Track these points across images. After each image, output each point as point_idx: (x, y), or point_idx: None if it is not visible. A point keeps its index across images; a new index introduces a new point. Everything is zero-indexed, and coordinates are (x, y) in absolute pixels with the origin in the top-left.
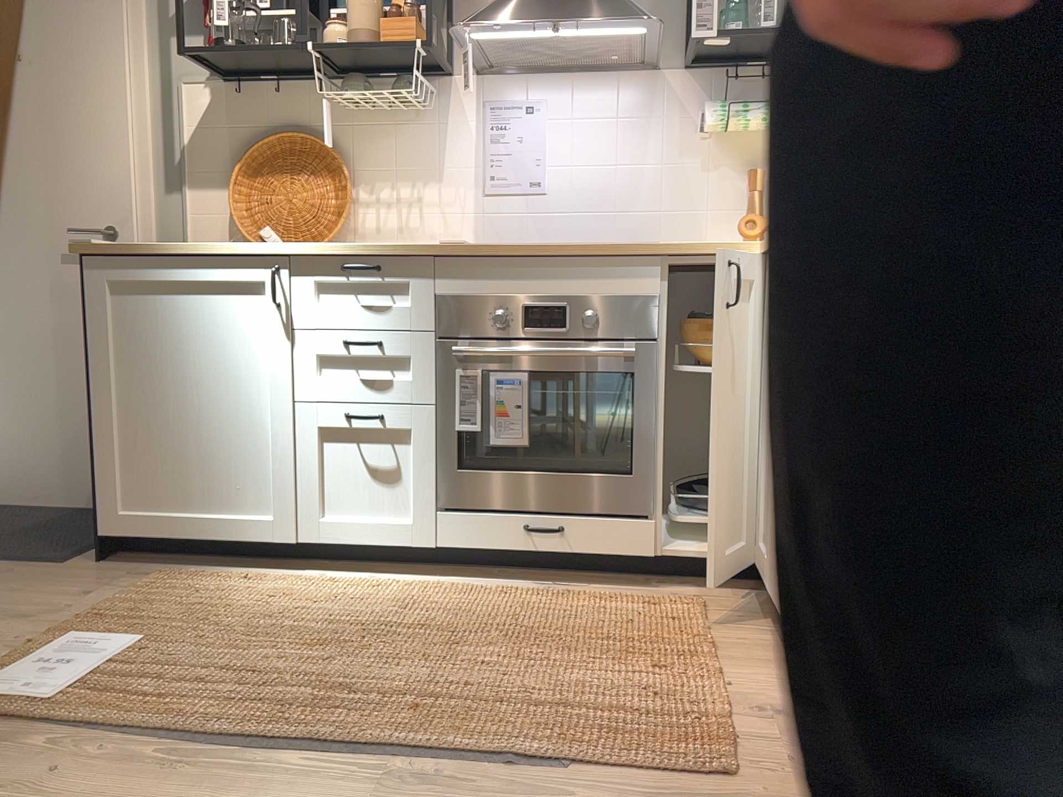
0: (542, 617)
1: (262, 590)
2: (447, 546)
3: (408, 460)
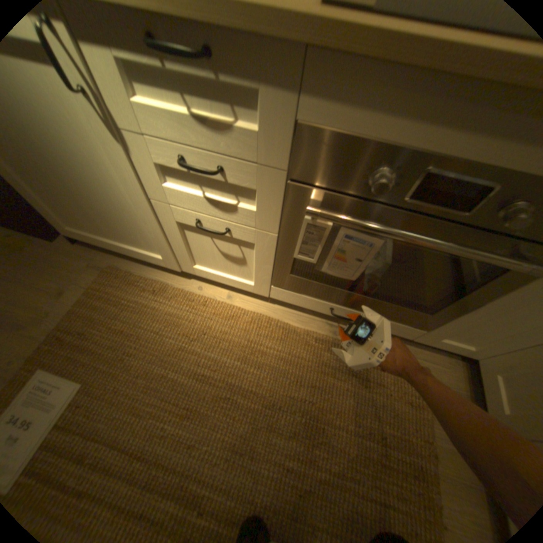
0: (328, 383)
1: (161, 310)
2: (276, 297)
3: (252, 256)
